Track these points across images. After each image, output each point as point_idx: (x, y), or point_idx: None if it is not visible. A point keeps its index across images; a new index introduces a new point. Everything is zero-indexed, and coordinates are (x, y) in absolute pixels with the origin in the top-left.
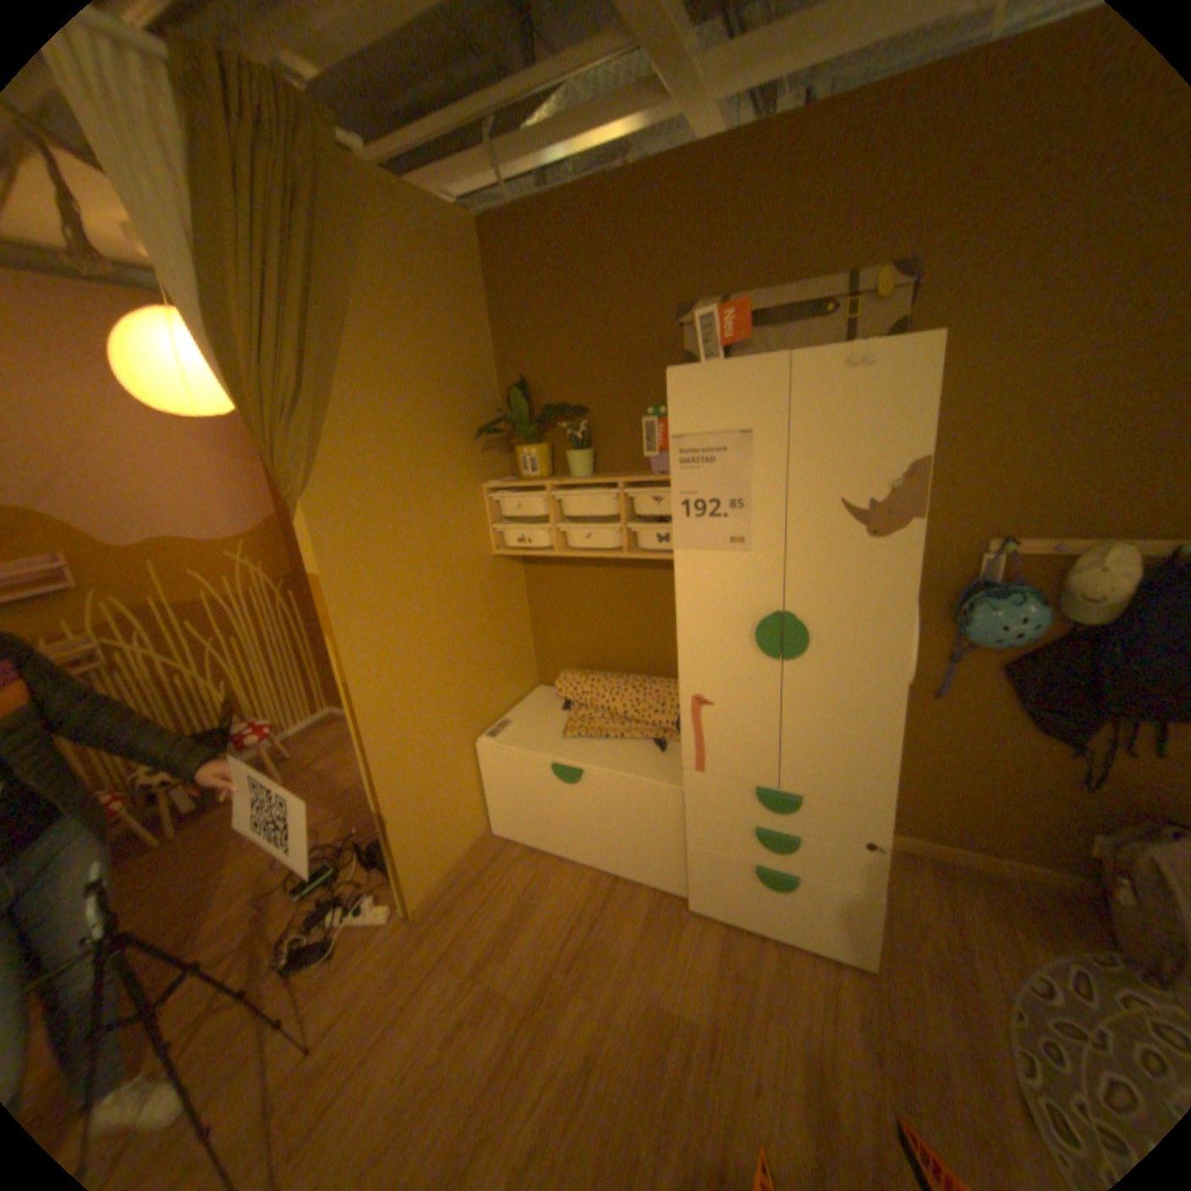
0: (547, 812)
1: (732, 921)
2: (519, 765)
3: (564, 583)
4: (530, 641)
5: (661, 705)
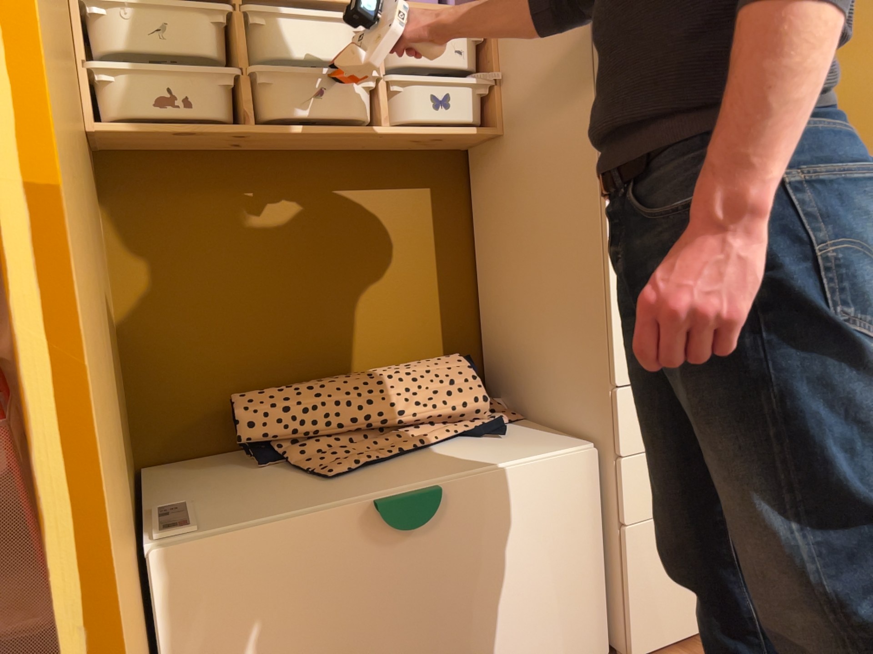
0: (352, 641)
1: (687, 629)
2: (284, 552)
3: (207, 227)
4: (122, 366)
5: (451, 384)
